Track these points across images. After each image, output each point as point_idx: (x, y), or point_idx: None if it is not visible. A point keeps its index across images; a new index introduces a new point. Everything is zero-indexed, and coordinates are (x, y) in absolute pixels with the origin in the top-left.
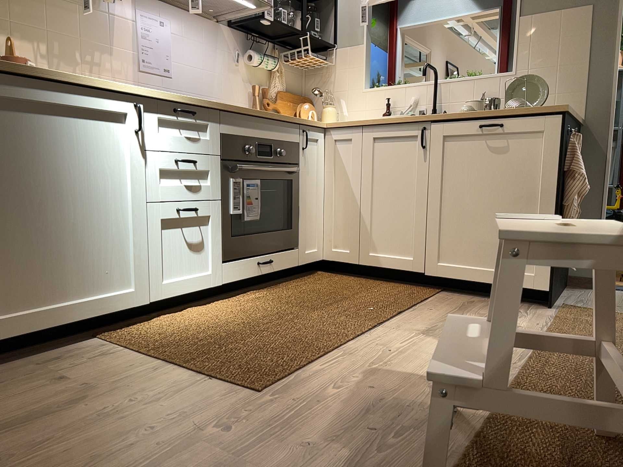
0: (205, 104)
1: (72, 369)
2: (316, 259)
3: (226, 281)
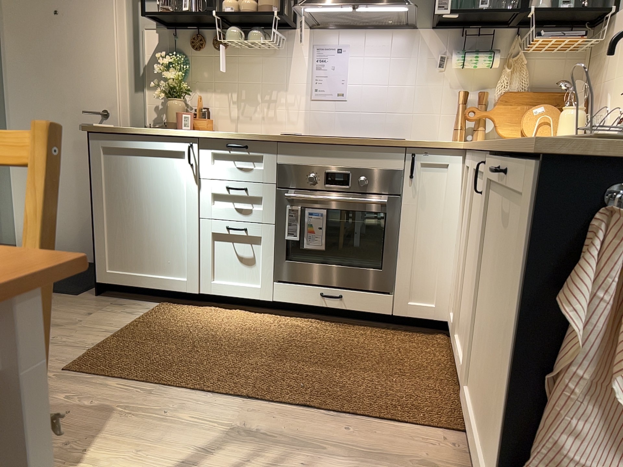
0: (256, 138)
1: (108, 312)
2: (430, 318)
3: (278, 300)
